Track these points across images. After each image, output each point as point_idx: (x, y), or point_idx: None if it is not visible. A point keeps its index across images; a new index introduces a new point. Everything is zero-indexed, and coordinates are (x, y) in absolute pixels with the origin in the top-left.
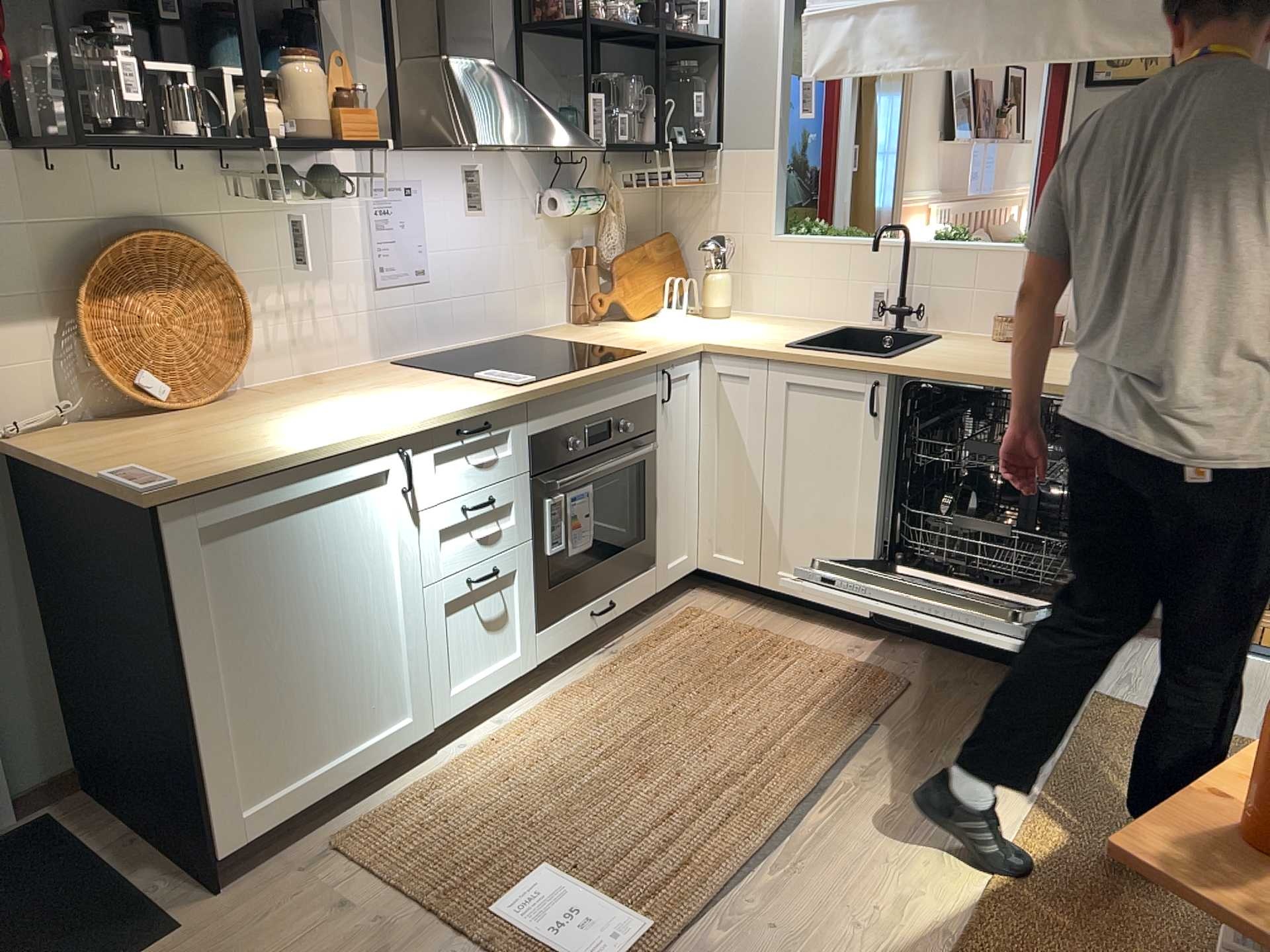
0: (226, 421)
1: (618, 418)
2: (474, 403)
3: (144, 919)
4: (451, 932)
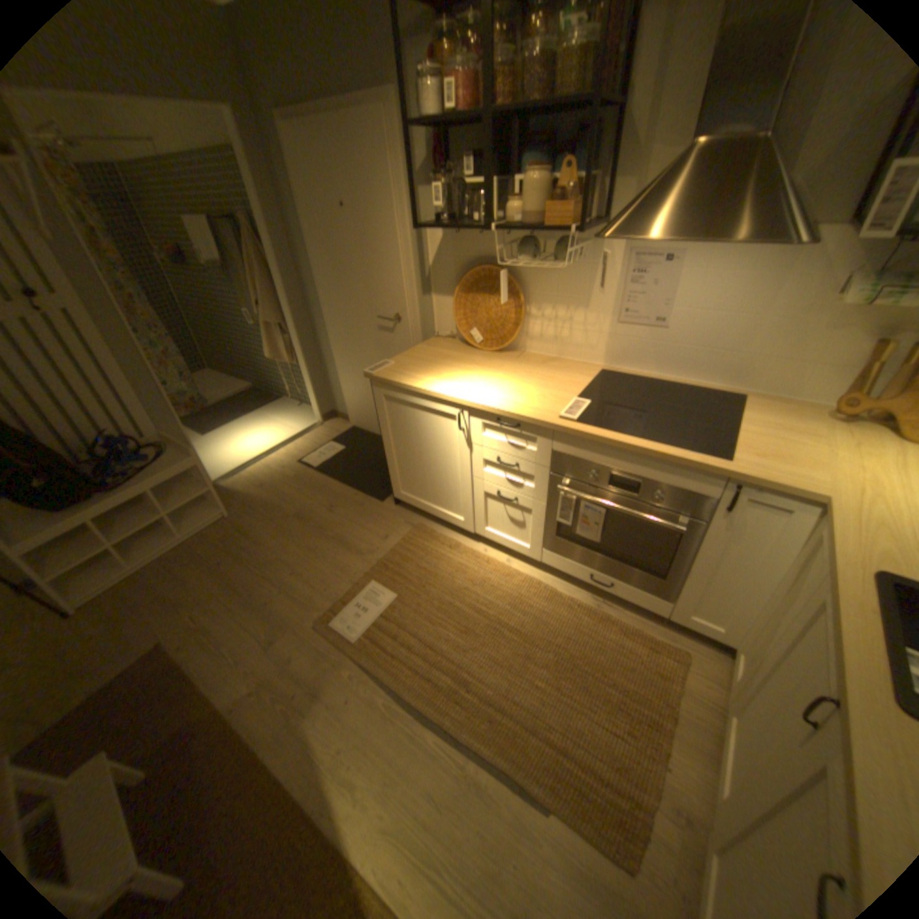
0: (465, 361)
1: (658, 488)
2: (509, 410)
3: (386, 492)
4: (367, 571)
